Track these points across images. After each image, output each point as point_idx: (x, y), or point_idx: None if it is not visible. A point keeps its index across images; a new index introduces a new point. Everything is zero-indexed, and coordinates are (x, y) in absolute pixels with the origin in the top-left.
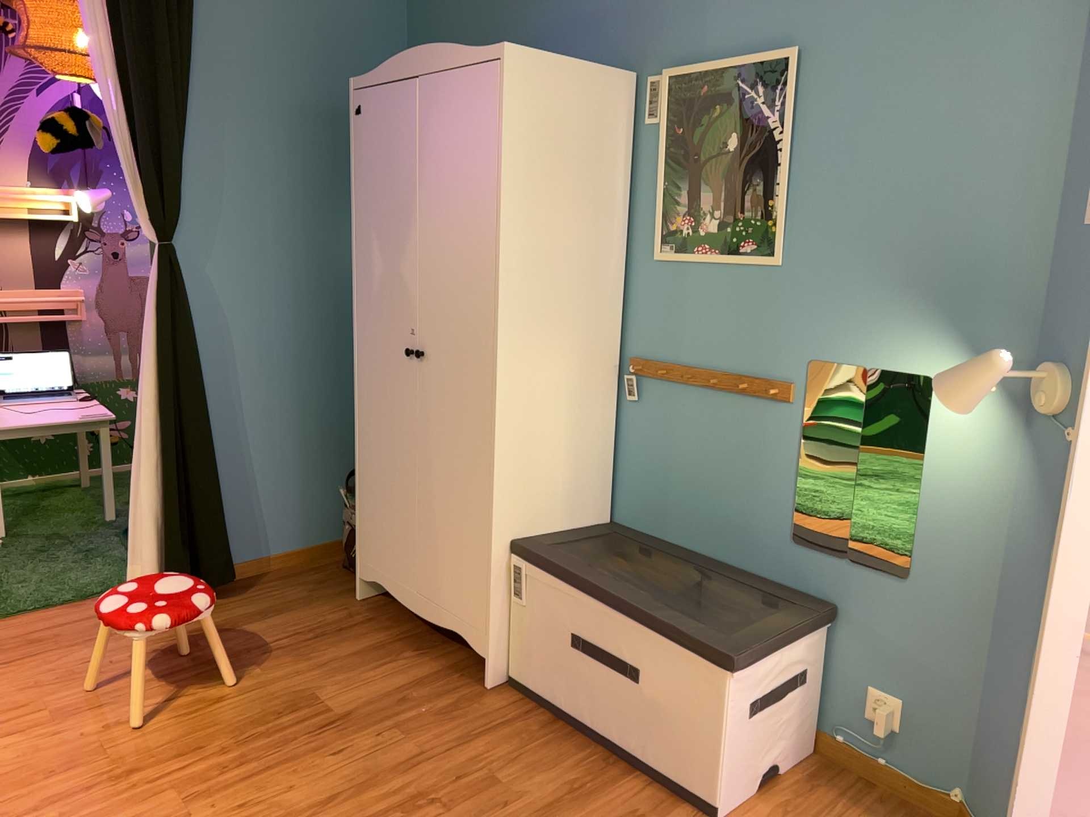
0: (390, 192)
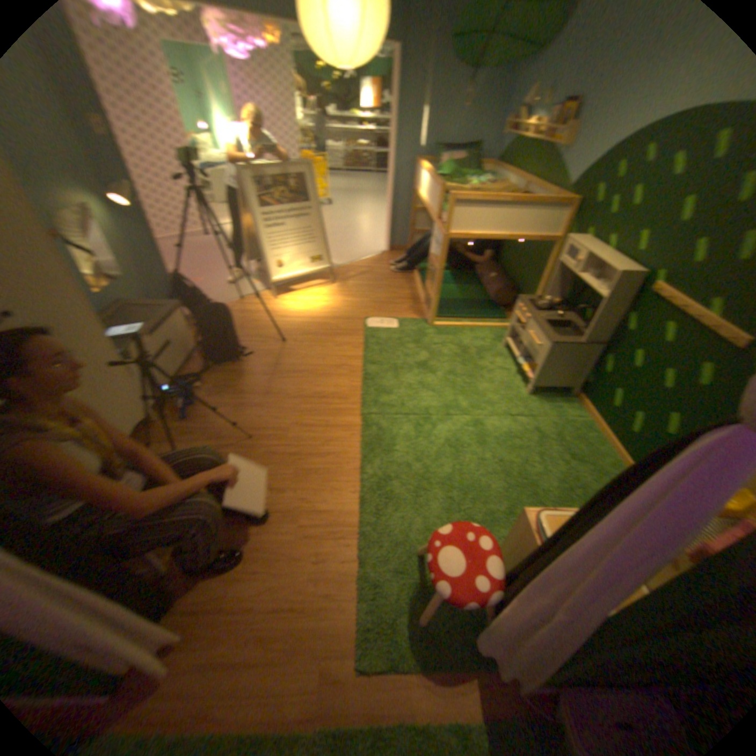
0: None
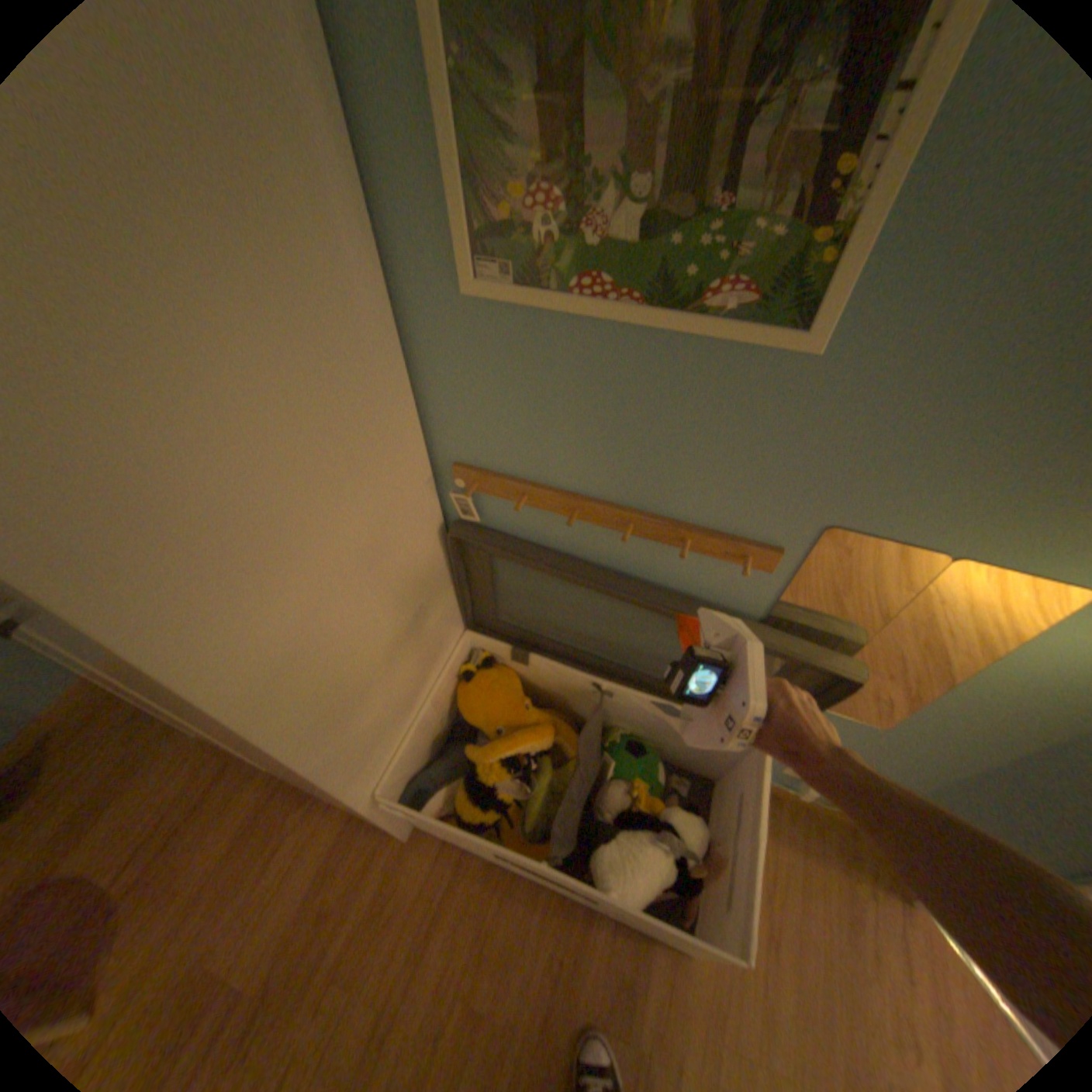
0: None
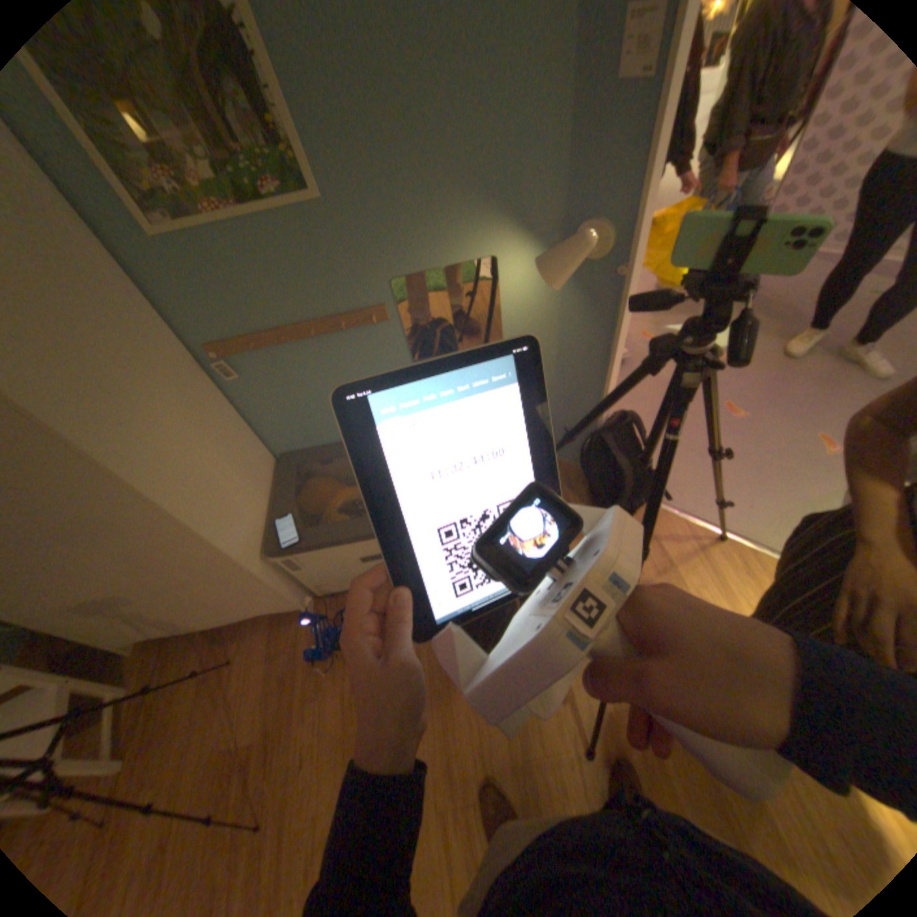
0: None
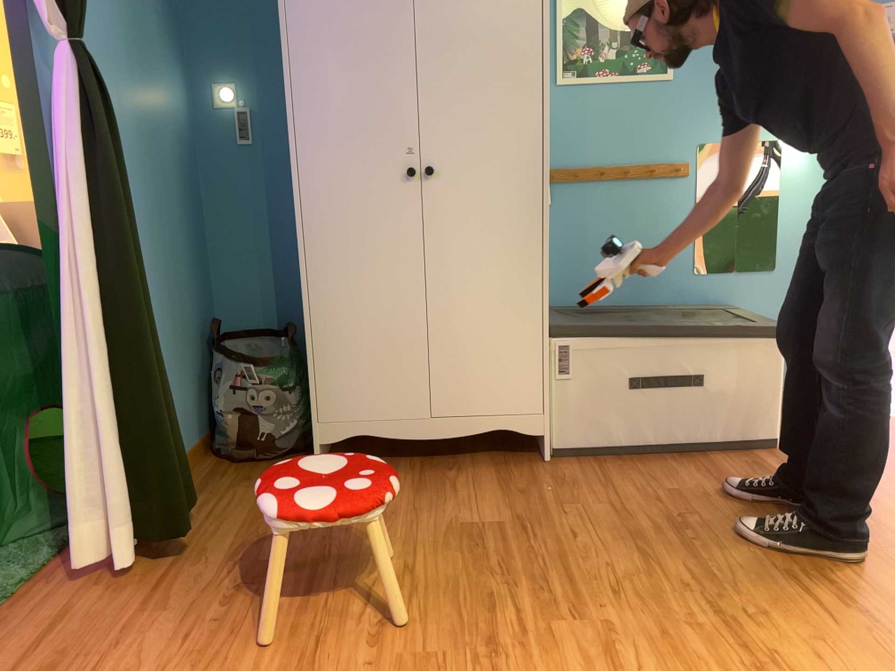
0: (359, 7)
